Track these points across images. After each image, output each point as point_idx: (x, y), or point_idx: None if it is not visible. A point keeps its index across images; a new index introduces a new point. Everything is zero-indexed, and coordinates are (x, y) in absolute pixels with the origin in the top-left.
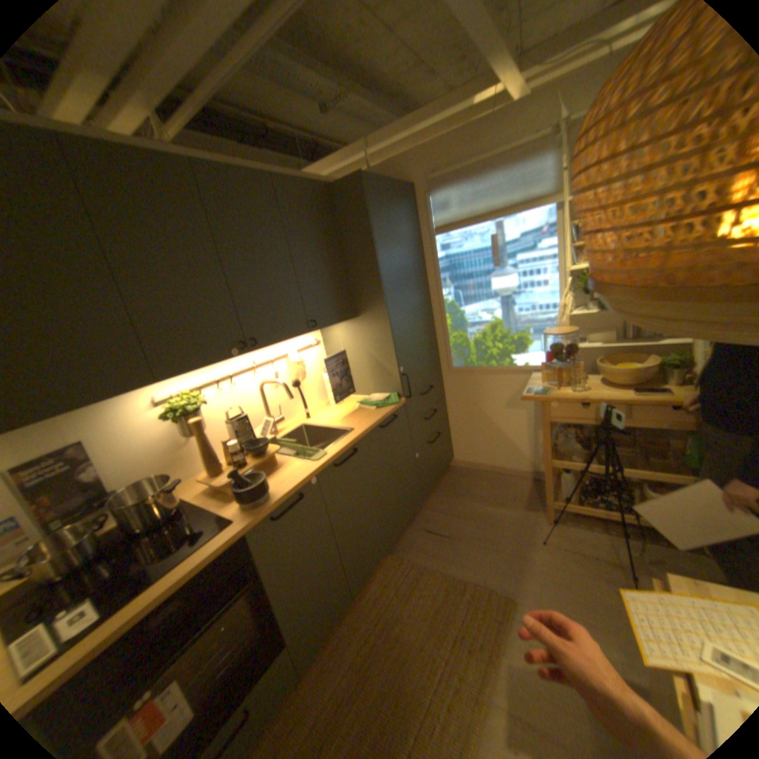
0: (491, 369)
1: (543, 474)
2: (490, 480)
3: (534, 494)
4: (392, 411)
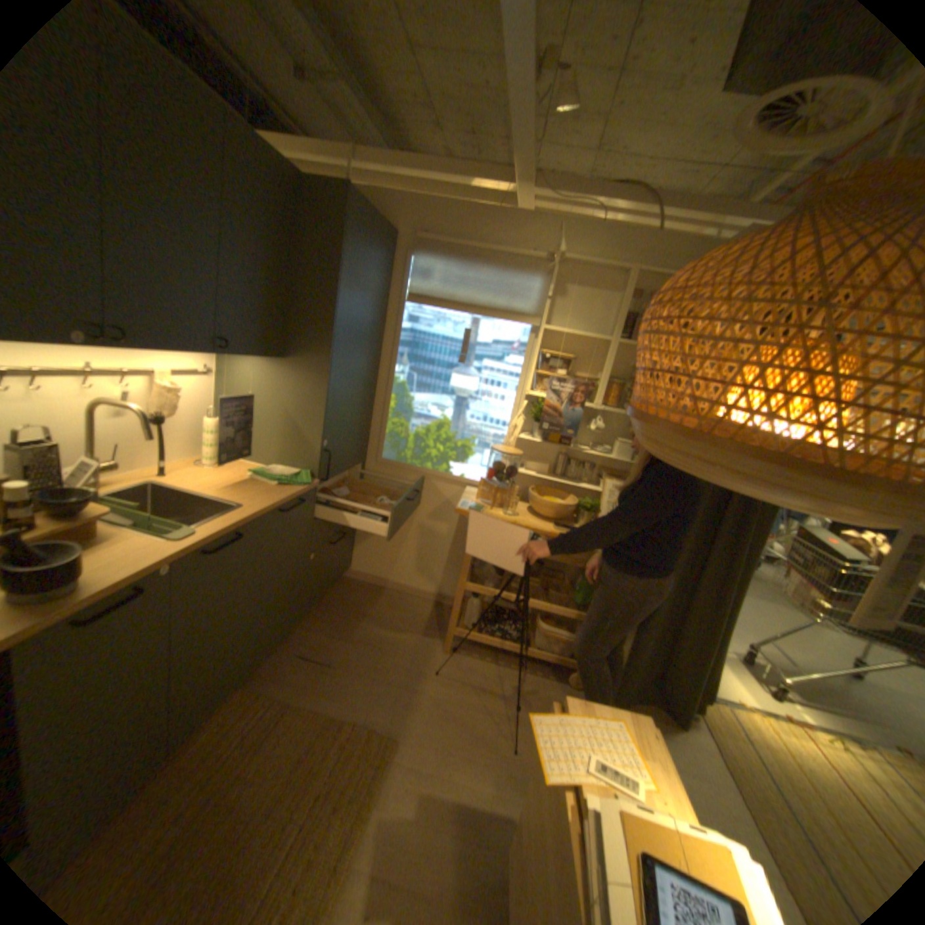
0: (425, 472)
1: (446, 598)
2: (388, 599)
3: (434, 619)
4: (302, 493)
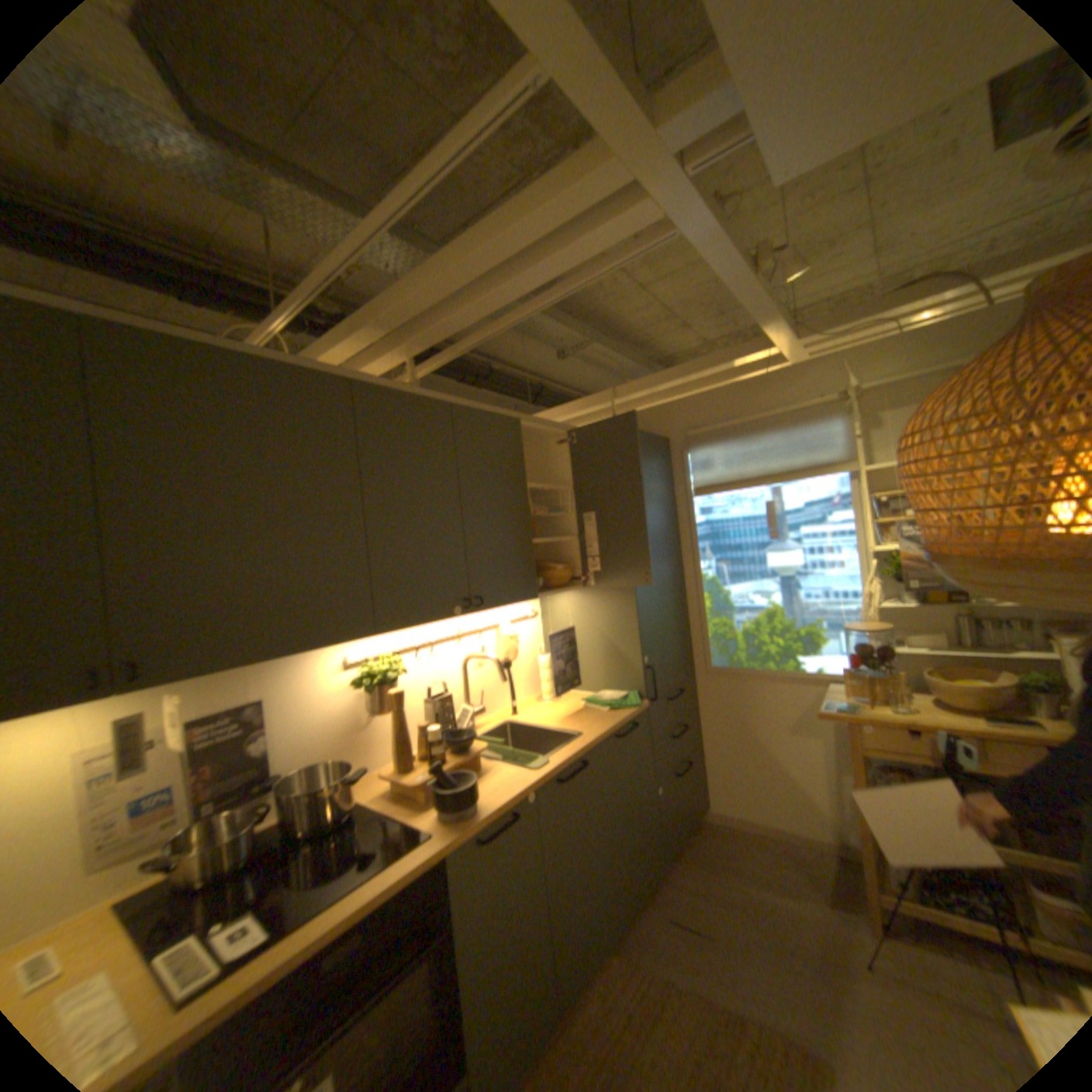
0: (768, 674)
1: (854, 851)
2: (769, 852)
3: (843, 883)
4: (633, 716)
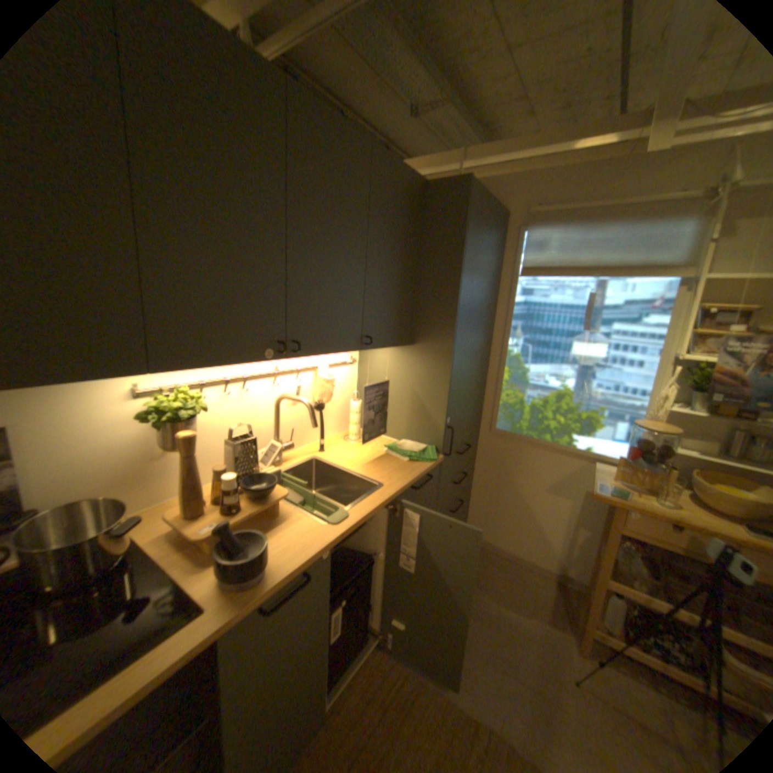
0: (543, 443)
1: (571, 581)
2: (506, 570)
3: (560, 605)
4: (430, 470)
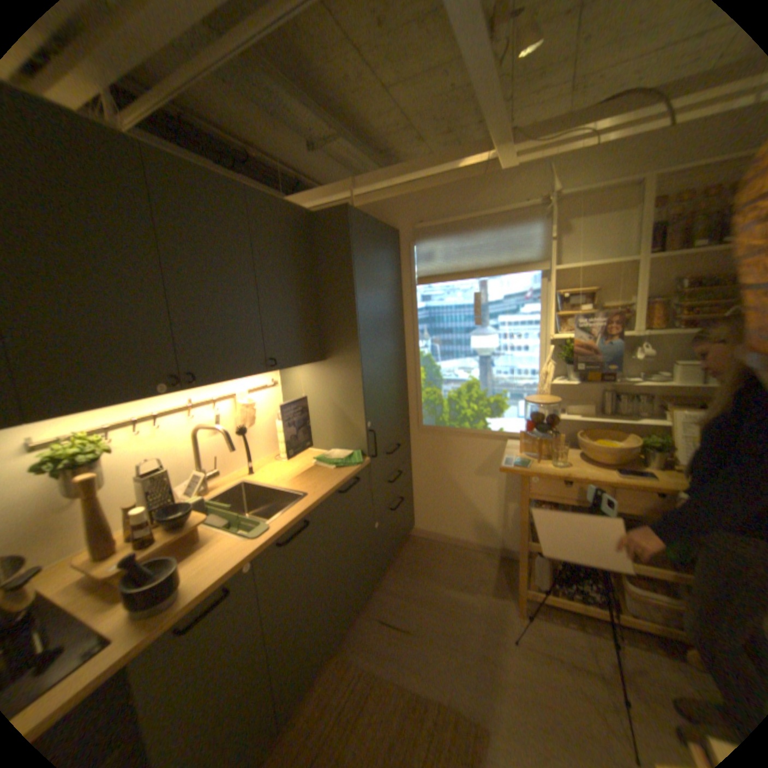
0: (464, 431)
1: (510, 552)
2: (453, 555)
3: (502, 575)
4: (355, 472)
